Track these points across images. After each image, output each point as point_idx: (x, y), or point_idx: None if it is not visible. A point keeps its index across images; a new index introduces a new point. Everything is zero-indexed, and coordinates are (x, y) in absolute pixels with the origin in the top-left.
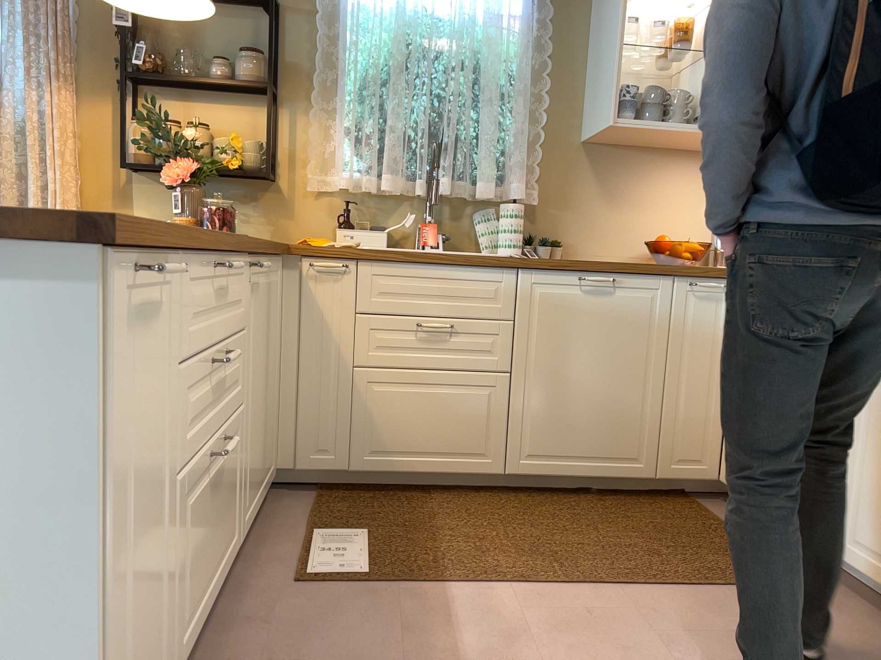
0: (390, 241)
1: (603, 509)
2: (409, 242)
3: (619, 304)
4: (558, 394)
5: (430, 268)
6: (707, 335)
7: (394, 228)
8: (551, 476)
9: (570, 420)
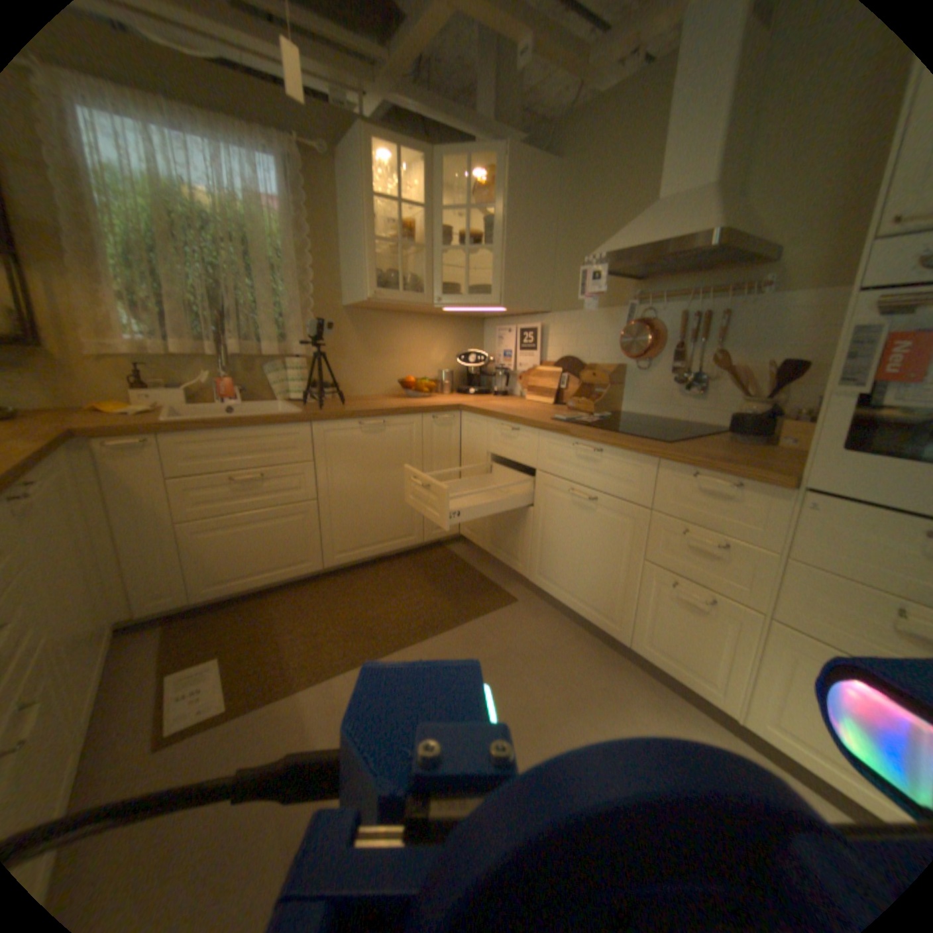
0: (185, 396)
1: (392, 574)
2: (204, 395)
3: (386, 438)
4: (352, 506)
5: (230, 432)
6: (443, 448)
7: (186, 386)
8: (355, 560)
9: (362, 521)
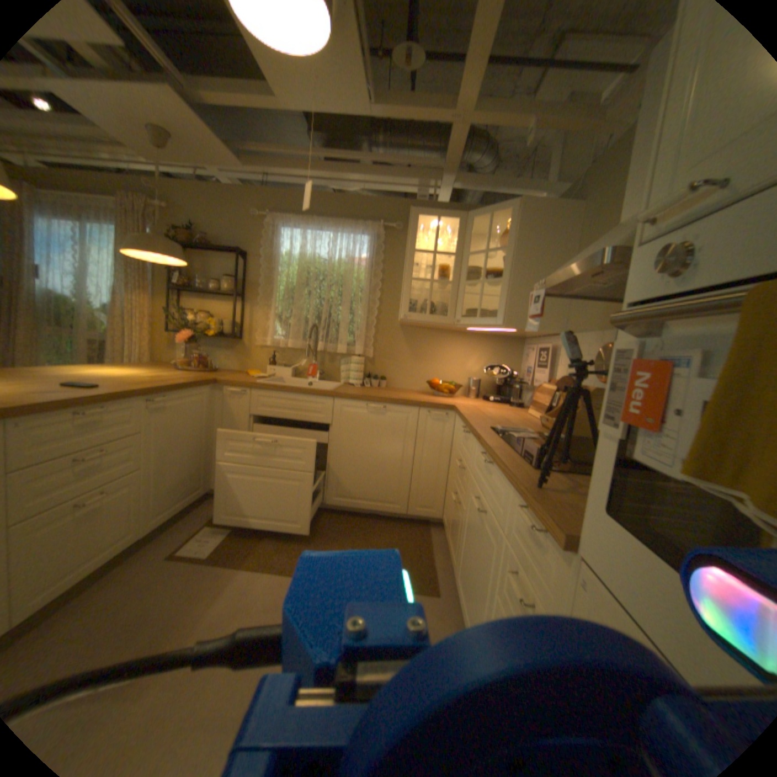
0: (297, 373)
1: (370, 529)
2: (306, 374)
3: (387, 420)
4: (353, 464)
5: (287, 395)
6: (436, 440)
7: (295, 366)
8: (348, 507)
9: (359, 479)
